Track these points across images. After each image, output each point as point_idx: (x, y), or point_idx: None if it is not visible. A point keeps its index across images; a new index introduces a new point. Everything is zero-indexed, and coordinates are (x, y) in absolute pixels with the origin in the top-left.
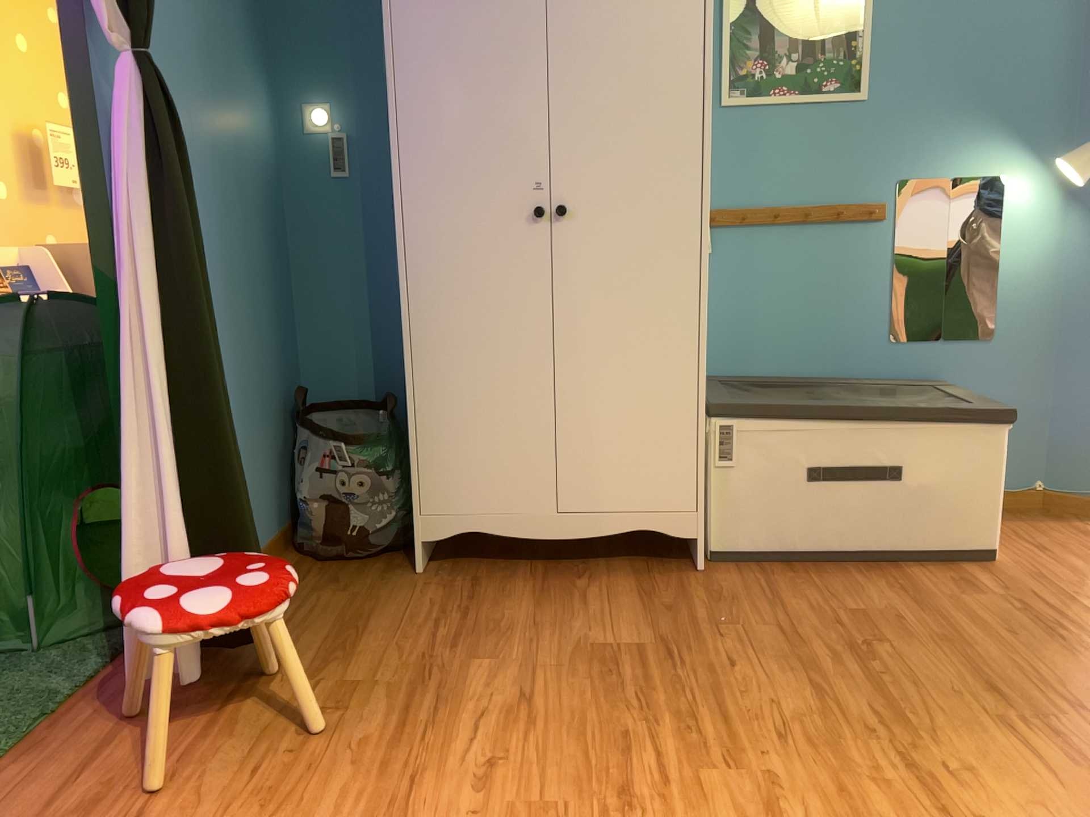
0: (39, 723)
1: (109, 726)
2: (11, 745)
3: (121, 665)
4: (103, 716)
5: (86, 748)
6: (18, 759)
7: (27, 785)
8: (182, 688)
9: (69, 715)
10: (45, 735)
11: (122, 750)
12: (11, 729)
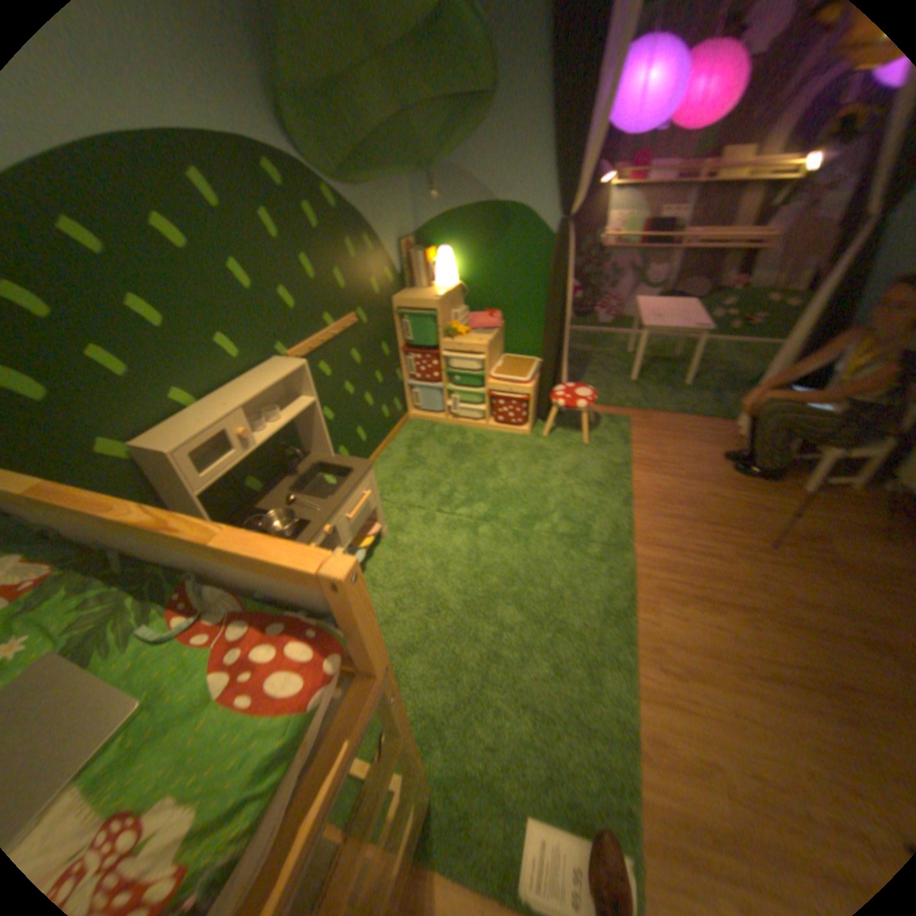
0: (716, 420)
1: (719, 431)
2: (705, 418)
3: (739, 422)
4: (724, 429)
5: (707, 429)
6: (700, 421)
7: (690, 424)
8: (744, 440)
9: (722, 424)
10: (711, 422)
11: (709, 435)
12: (711, 416)
